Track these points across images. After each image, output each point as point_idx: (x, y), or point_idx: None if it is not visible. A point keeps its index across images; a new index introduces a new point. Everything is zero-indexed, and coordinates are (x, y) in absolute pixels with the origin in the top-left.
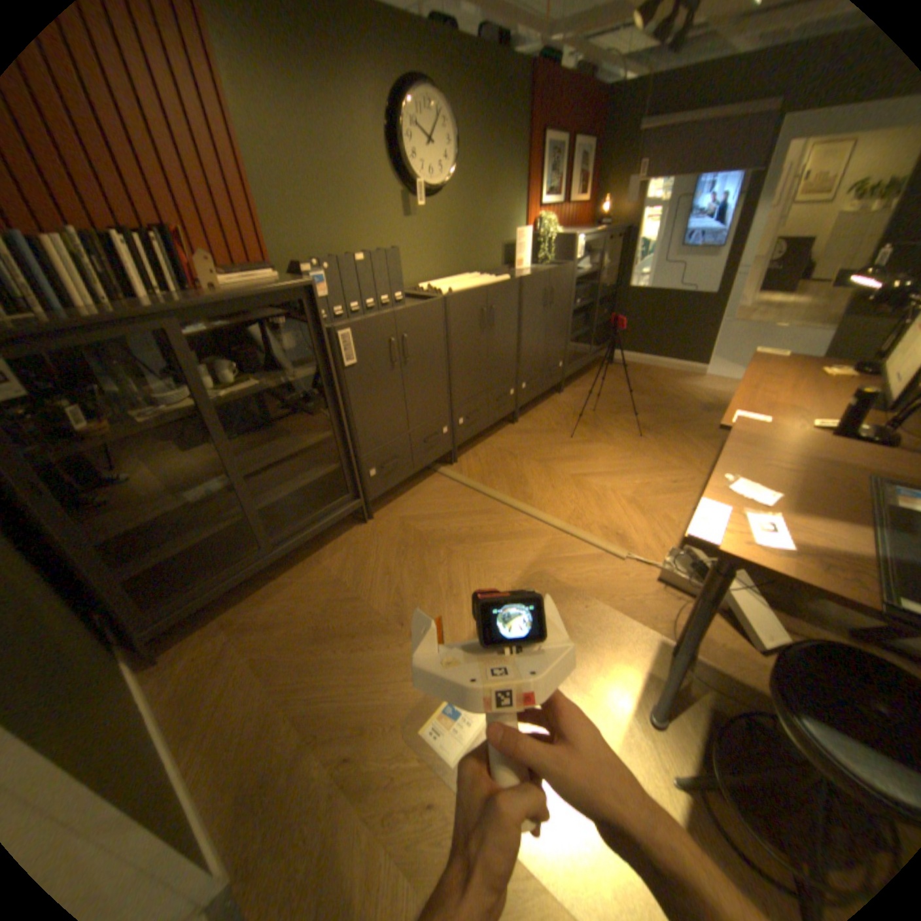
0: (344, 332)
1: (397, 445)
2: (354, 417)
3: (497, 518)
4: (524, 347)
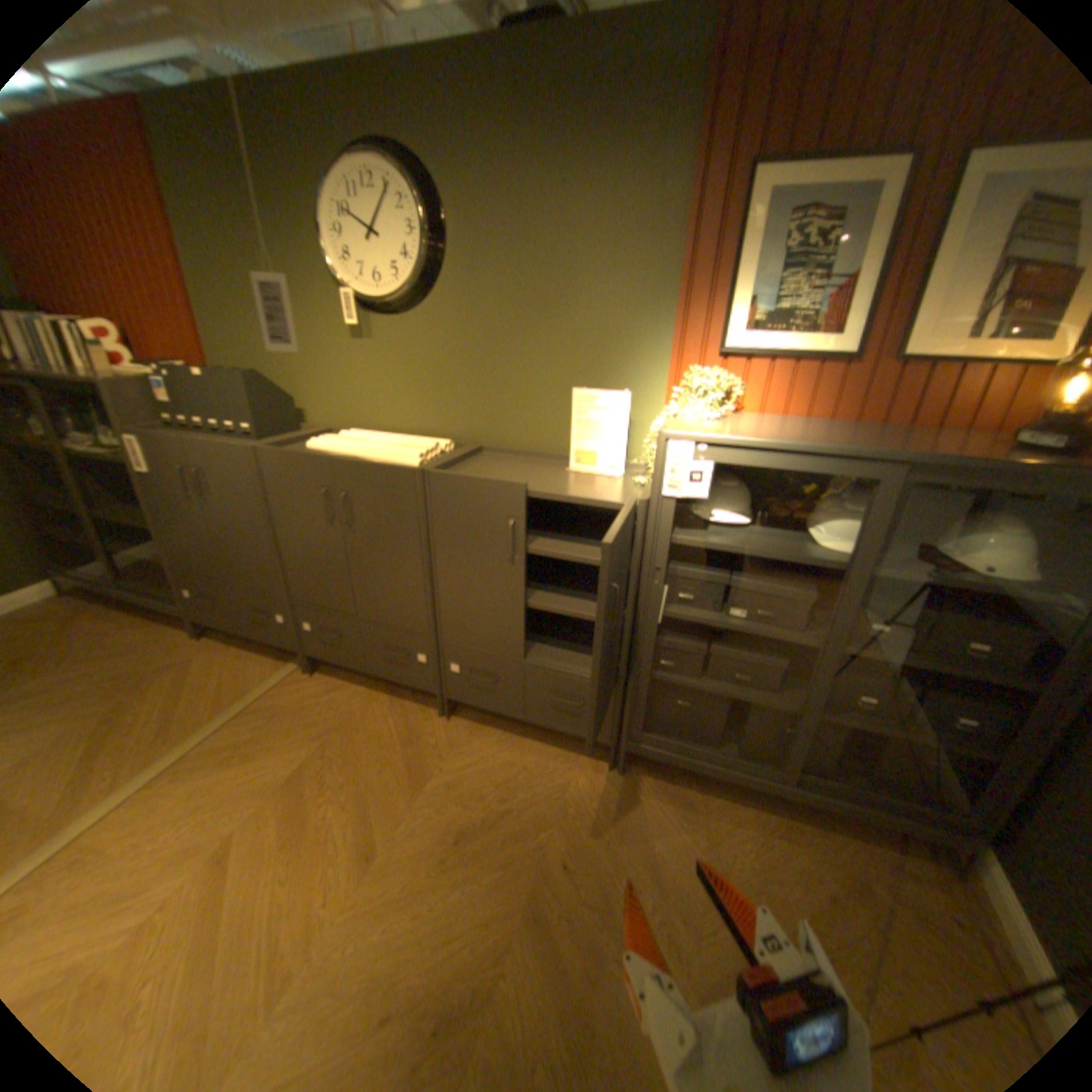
0: (126, 437)
1: (209, 587)
2: (154, 524)
3: (139, 749)
4: (446, 600)
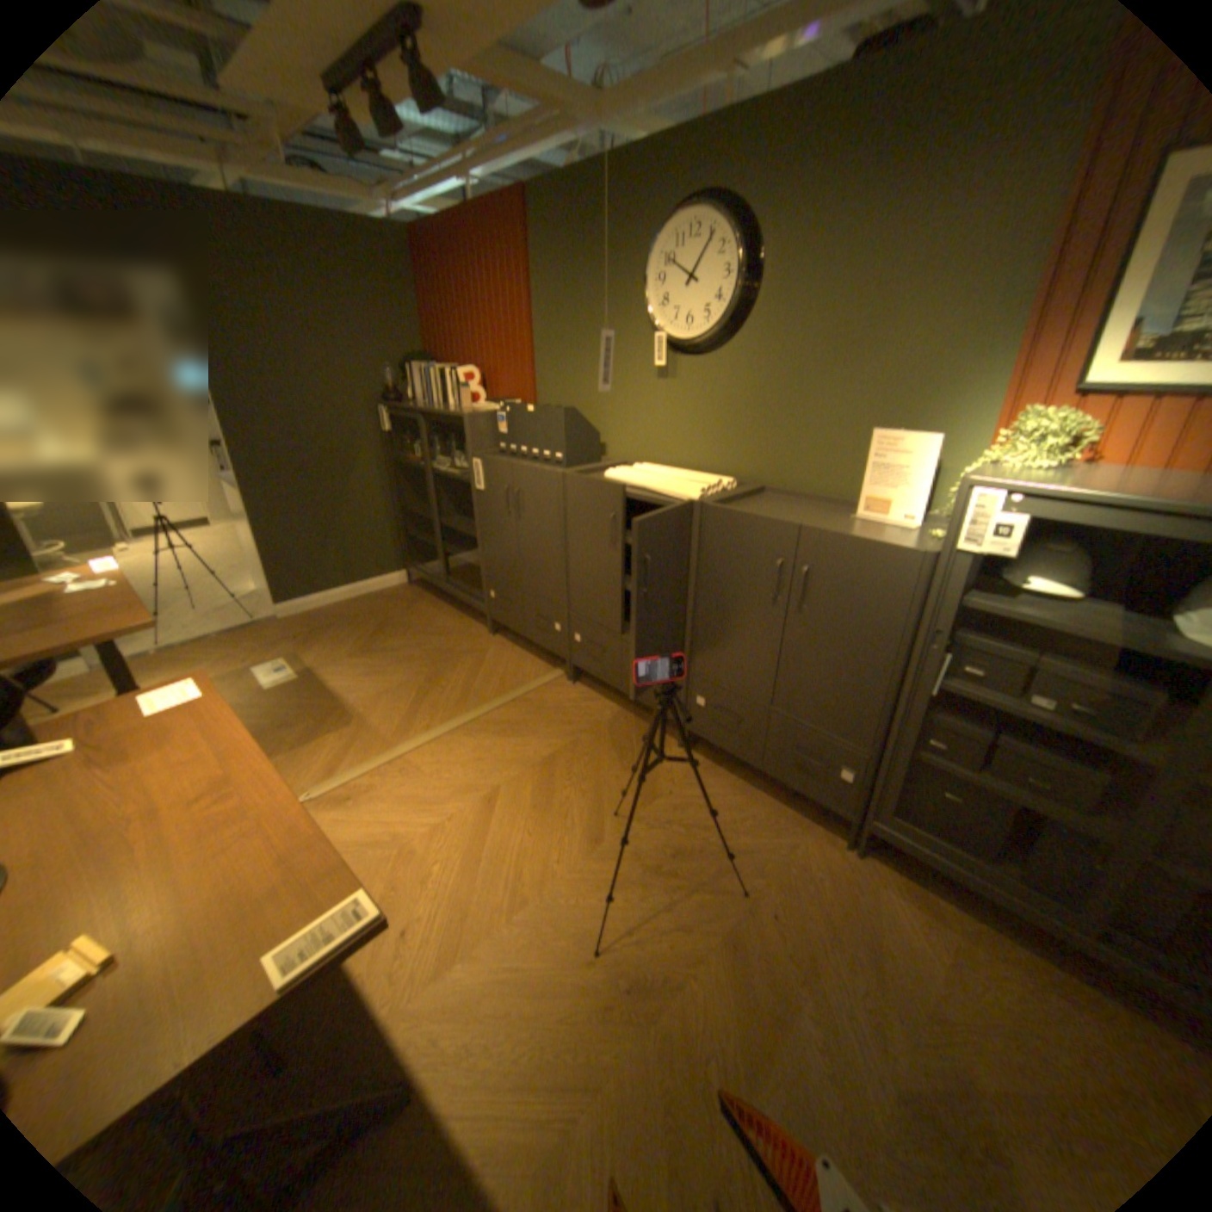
0: (477, 460)
1: (512, 590)
2: (483, 533)
3: (449, 705)
4: (705, 631)
